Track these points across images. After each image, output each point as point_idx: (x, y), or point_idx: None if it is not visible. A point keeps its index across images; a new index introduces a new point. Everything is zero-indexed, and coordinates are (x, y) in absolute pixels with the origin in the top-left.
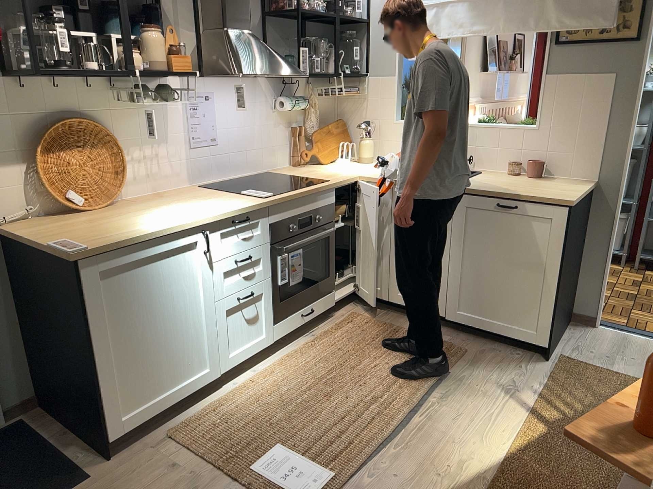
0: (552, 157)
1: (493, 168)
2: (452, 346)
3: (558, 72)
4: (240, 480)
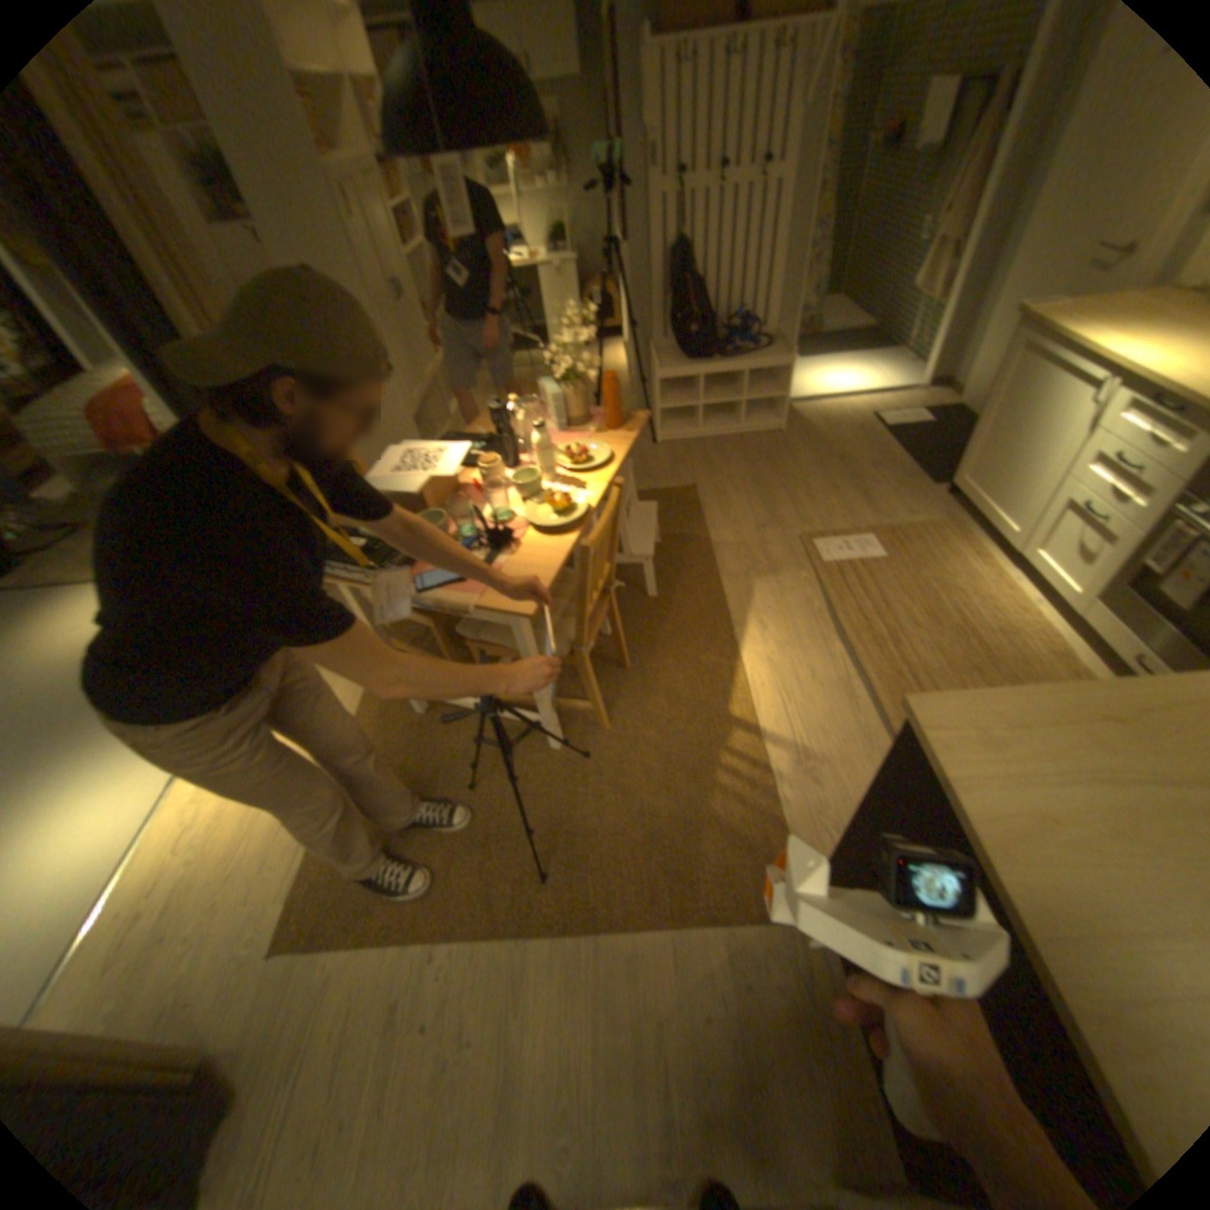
0: None
1: None
2: None
3: None
4: (864, 528)
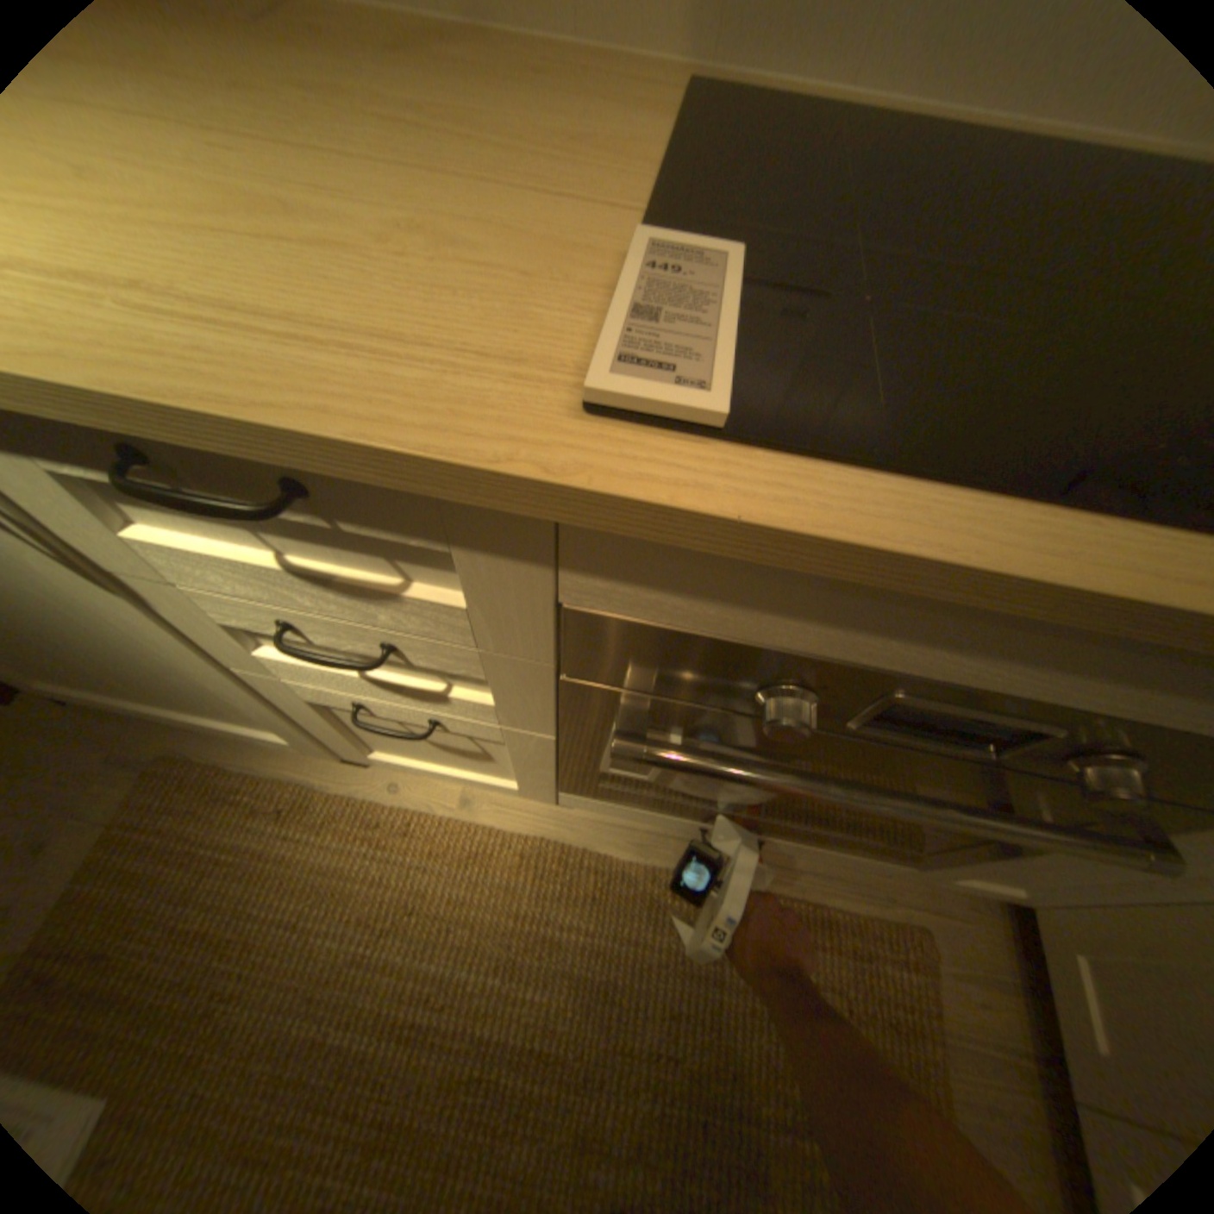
0: None
1: None
2: None
3: None
4: None
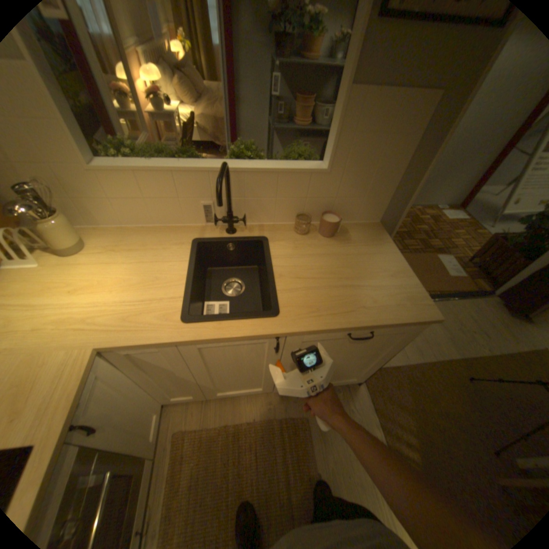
0: (338, 204)
1: (270, 221)
2: (294, 425)
3: (369, 81)
4: None
